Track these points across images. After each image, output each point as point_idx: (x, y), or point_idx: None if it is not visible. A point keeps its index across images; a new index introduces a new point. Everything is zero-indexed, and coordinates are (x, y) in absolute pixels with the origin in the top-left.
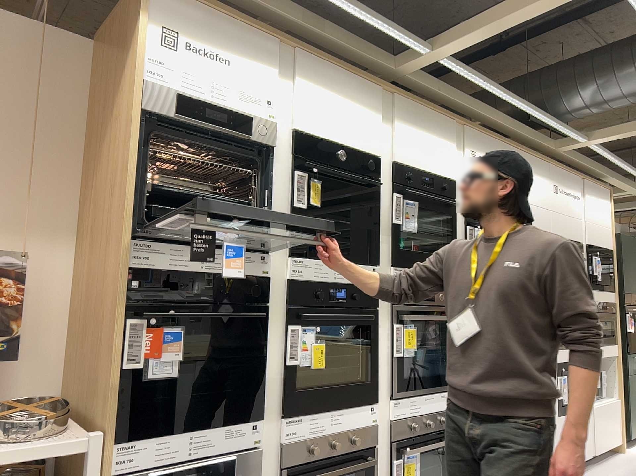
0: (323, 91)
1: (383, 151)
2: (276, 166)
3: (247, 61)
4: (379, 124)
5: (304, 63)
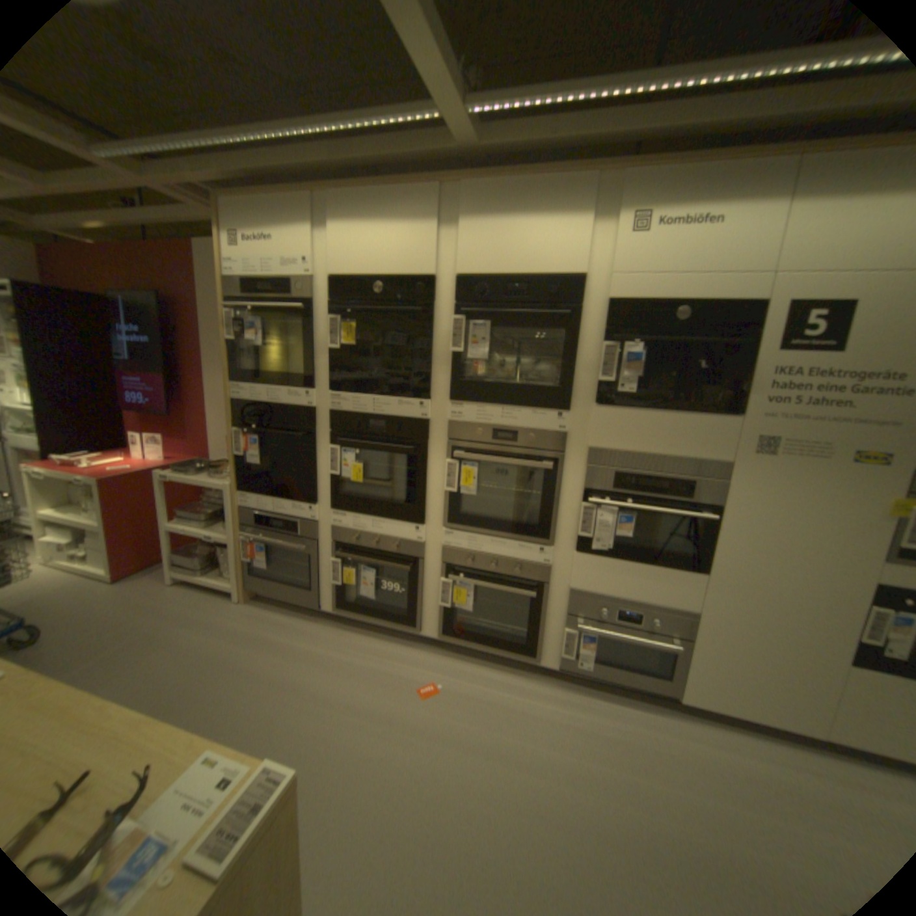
0: (354, 221)
1: (446, 264)
2: (314, 316)
3: (279, 225)
4: (440, 230)
5: (331, 198)
